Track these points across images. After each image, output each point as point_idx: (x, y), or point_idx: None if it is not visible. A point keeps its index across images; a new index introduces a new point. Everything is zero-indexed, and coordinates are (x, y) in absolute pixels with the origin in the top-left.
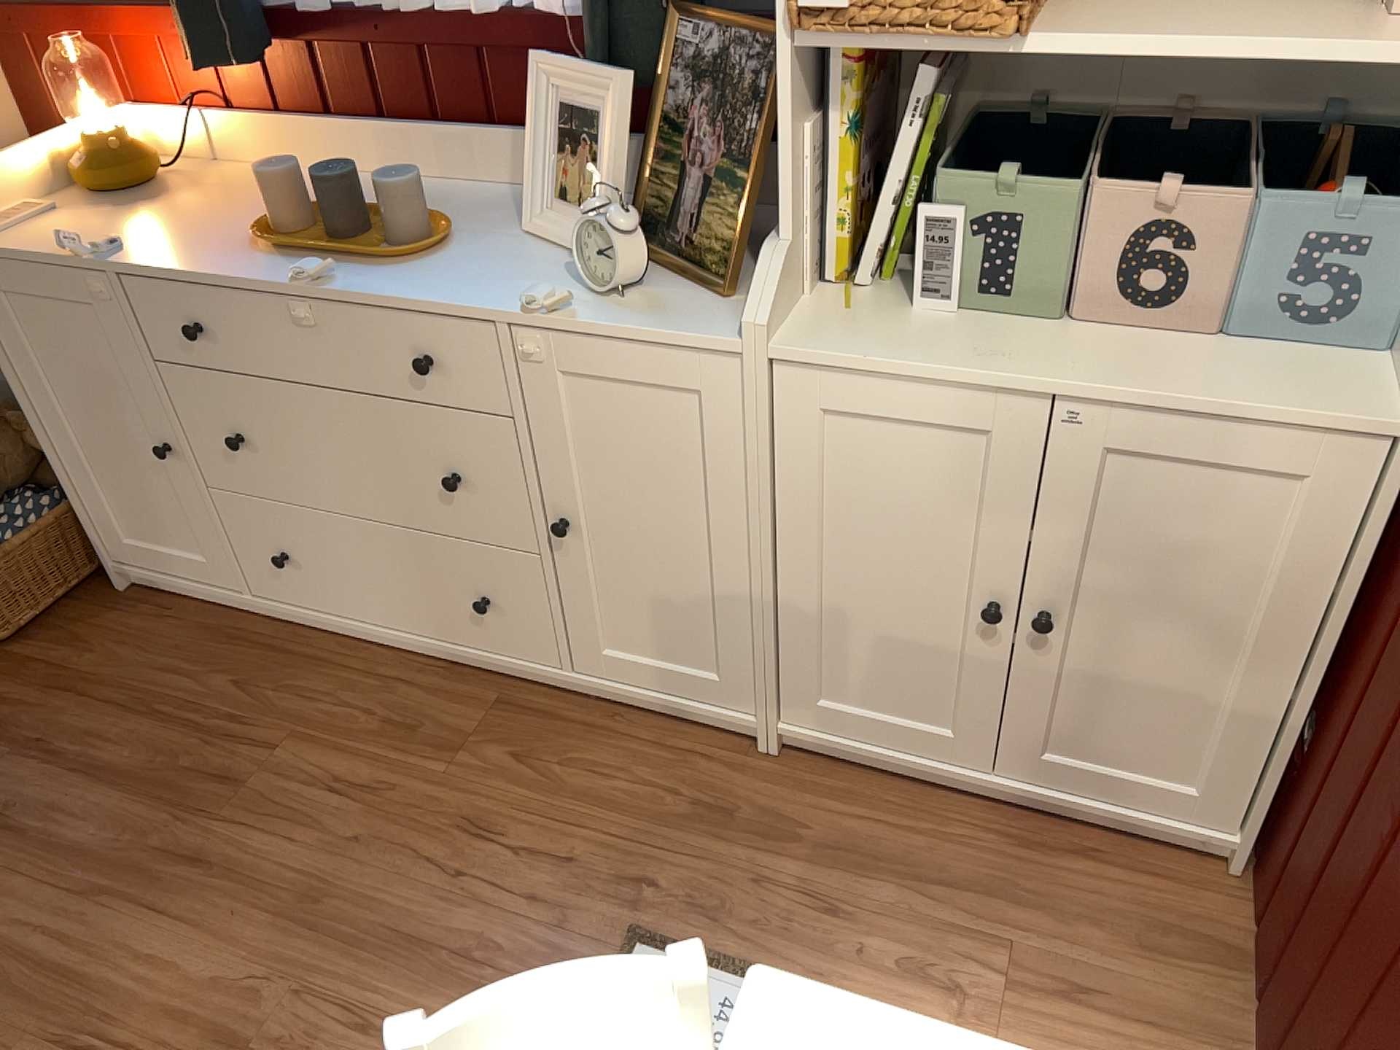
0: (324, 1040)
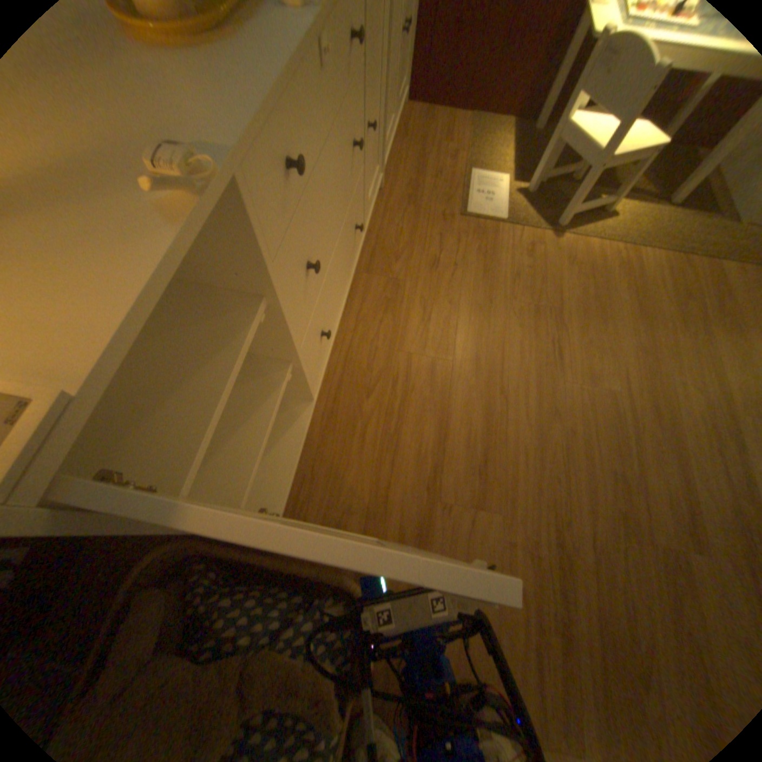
0: (530, 287)
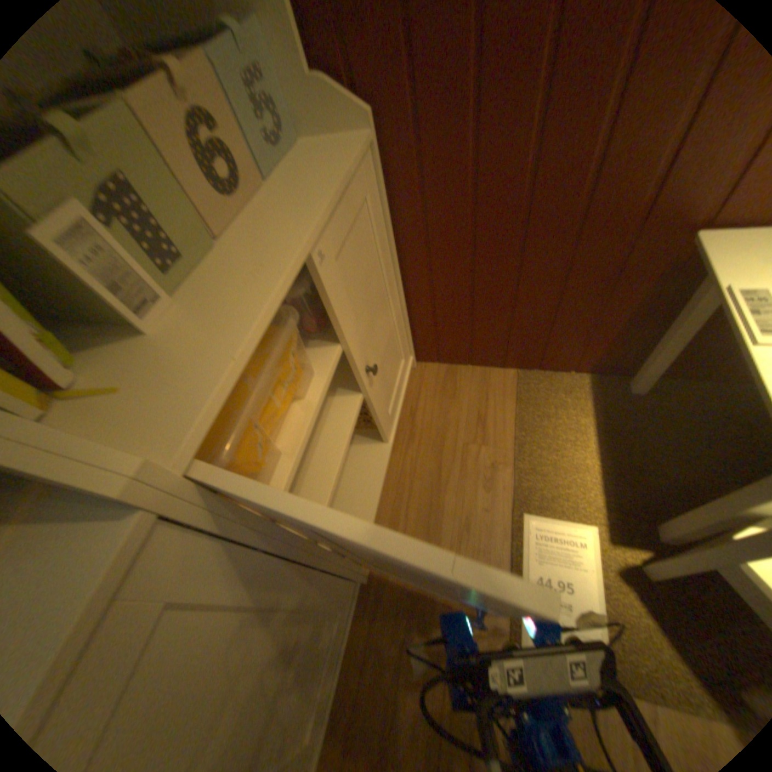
0: None
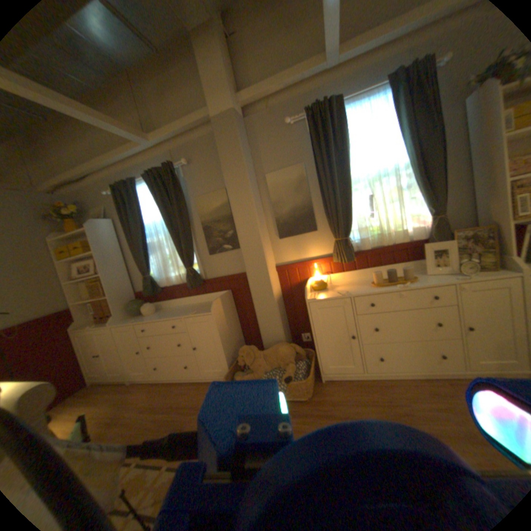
0: None
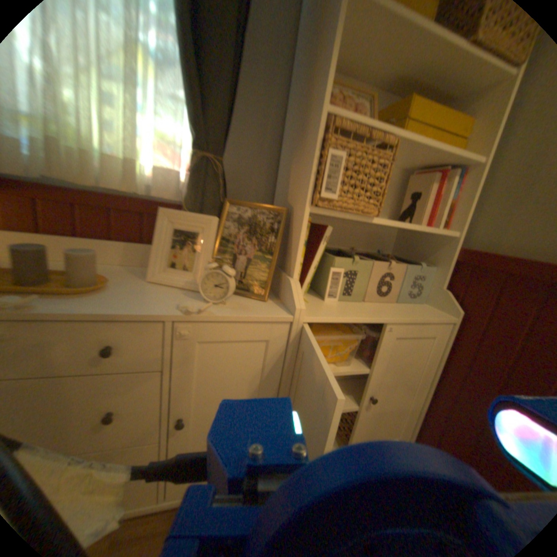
0: None
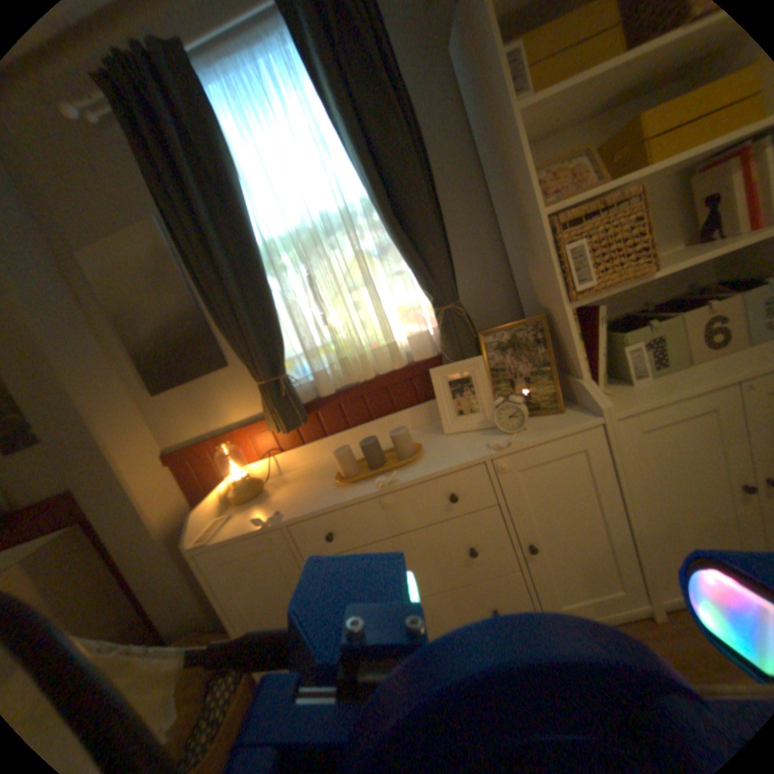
0: None
